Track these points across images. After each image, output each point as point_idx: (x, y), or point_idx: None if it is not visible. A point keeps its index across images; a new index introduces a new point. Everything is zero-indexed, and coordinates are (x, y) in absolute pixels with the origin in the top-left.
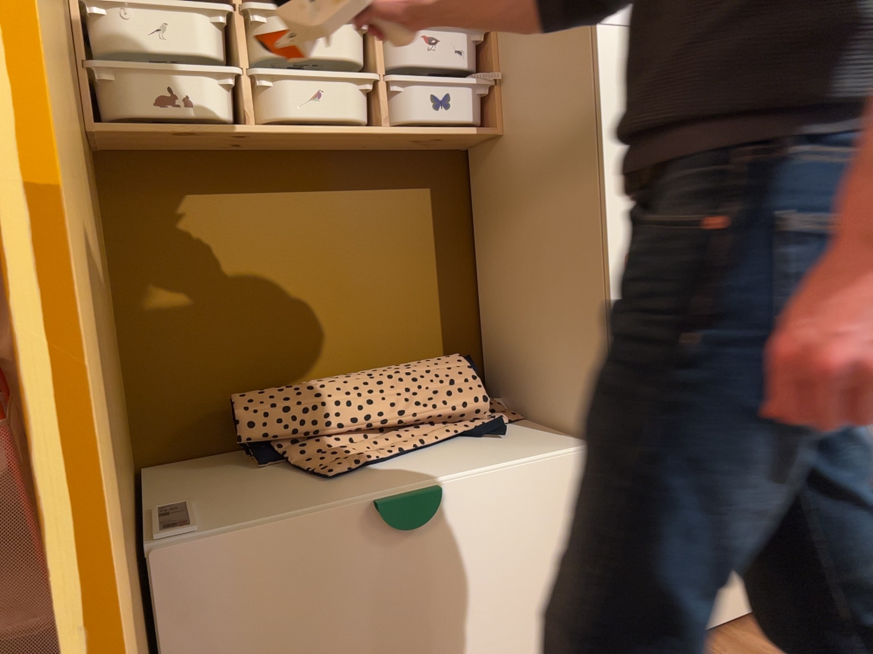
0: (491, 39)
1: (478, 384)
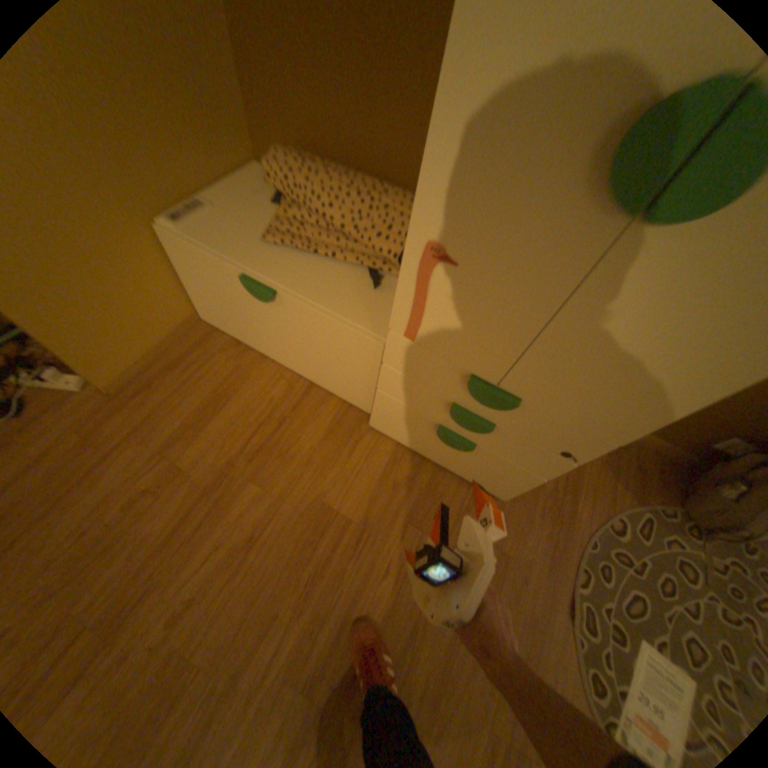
0: None
1: None
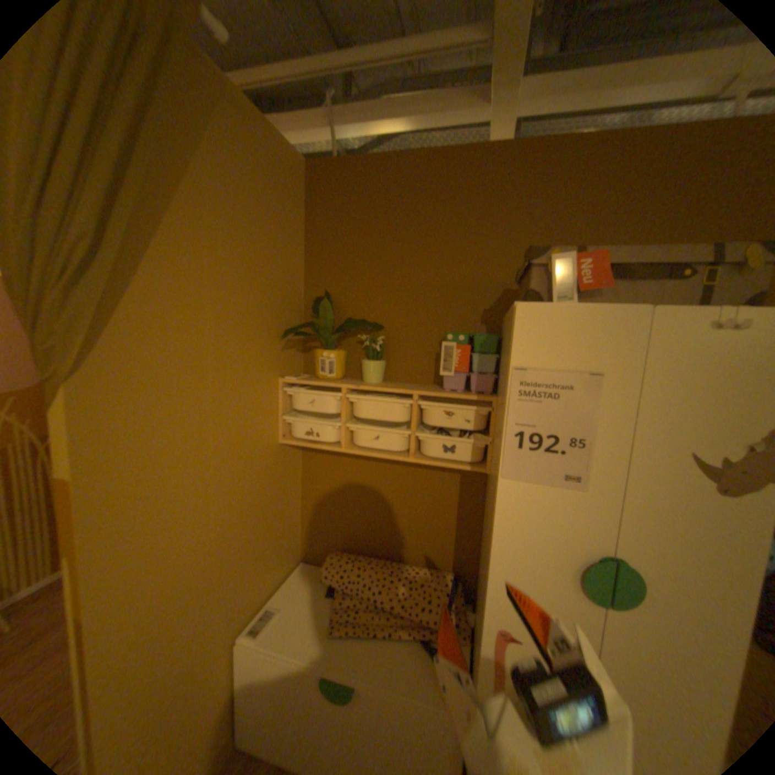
0: (491, 416)
1: (449, 607)
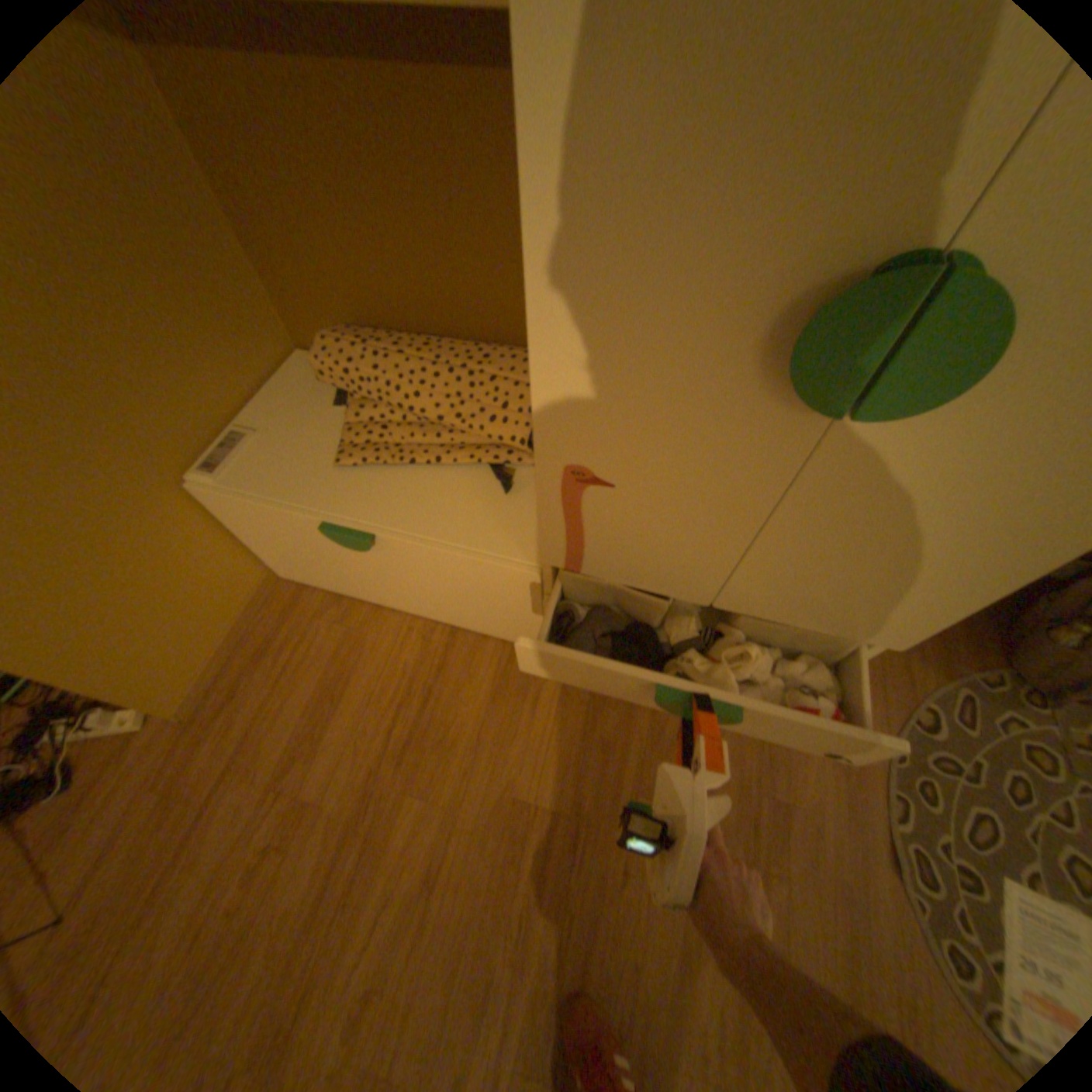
0: None
1: None
